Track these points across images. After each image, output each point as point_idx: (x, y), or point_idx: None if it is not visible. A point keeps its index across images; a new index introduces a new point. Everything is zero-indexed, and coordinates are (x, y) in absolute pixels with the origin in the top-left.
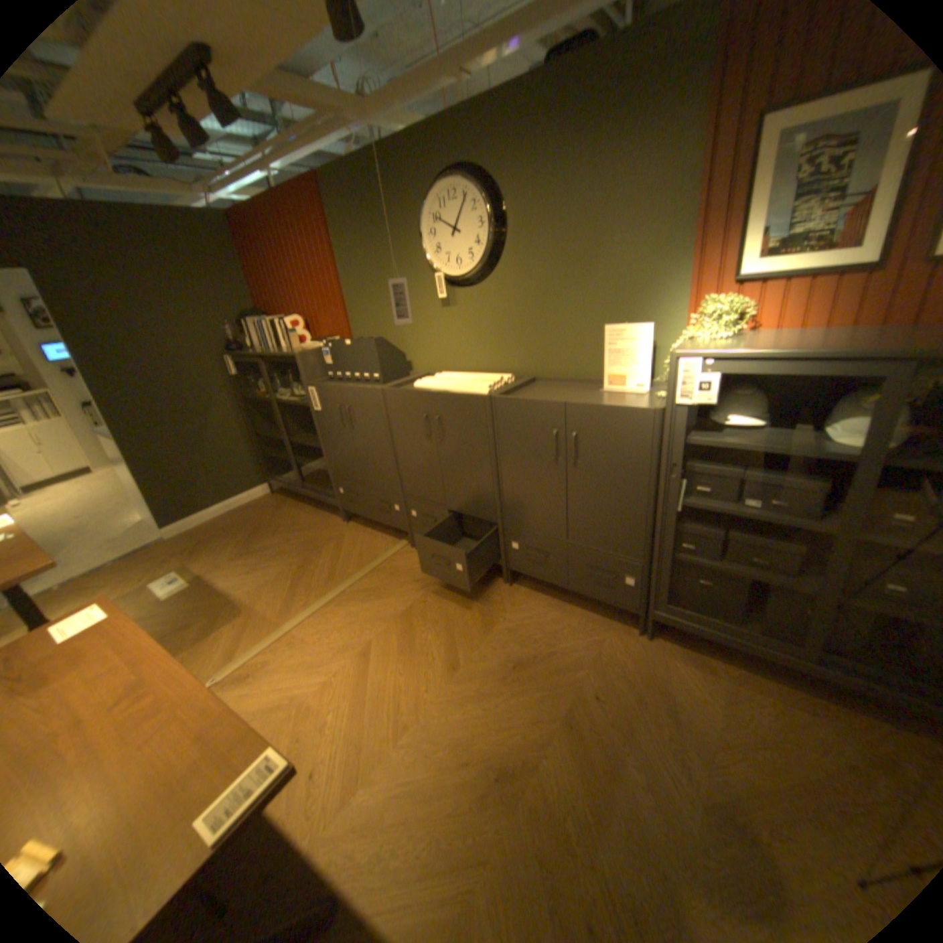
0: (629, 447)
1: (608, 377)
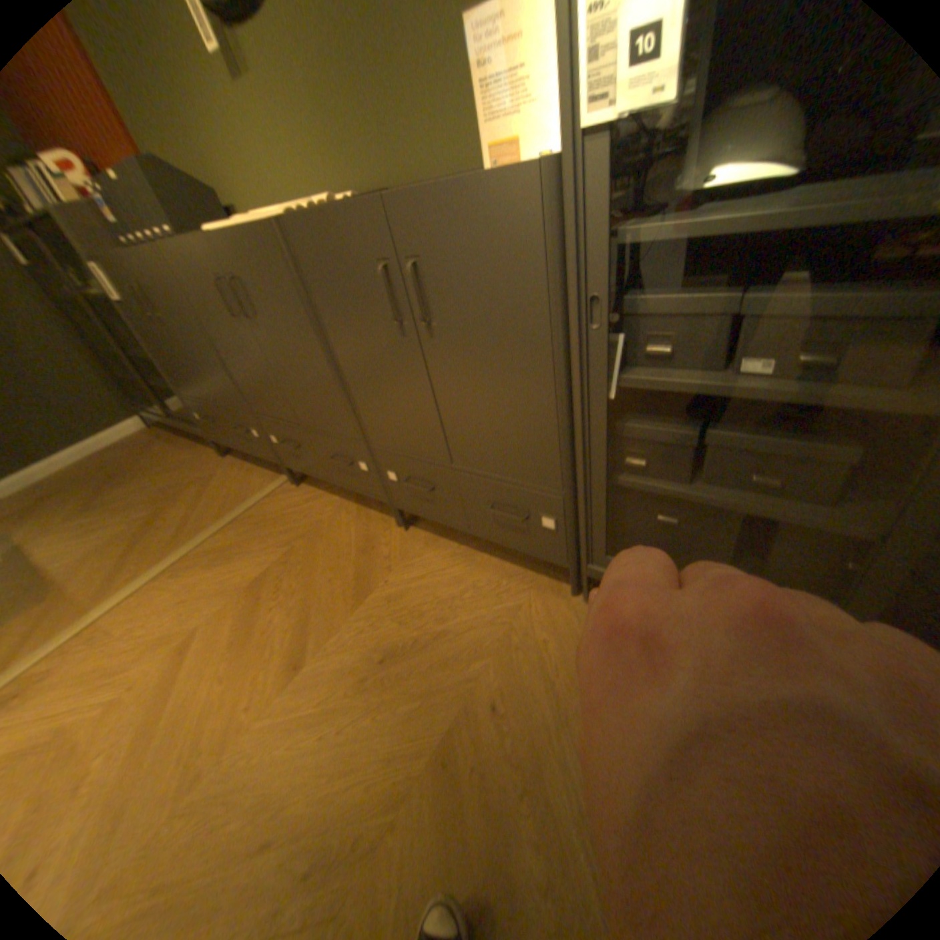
0: (508, 274)
1: (489, 150)
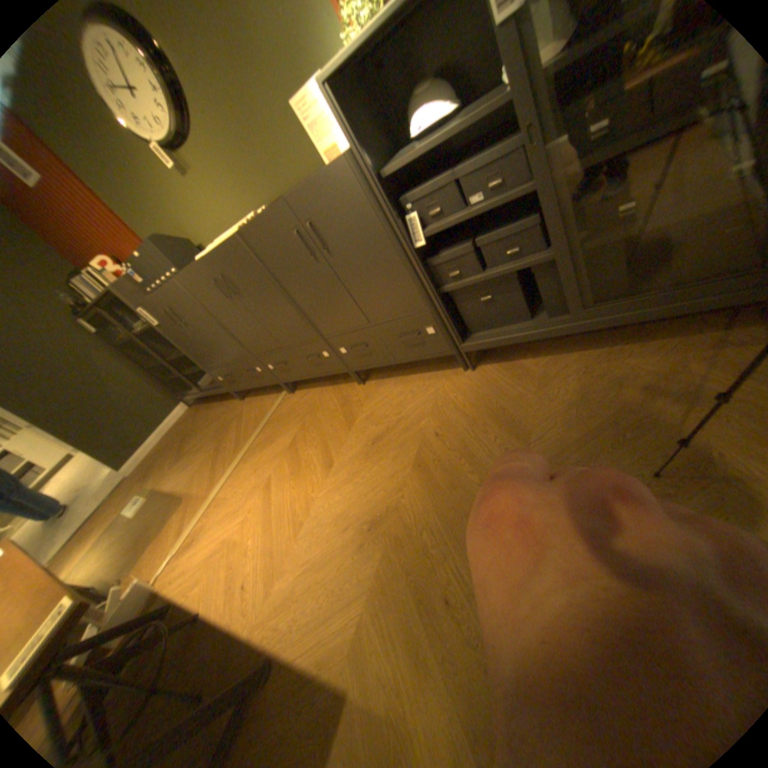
0: (352, 206)
1: (325, 154)
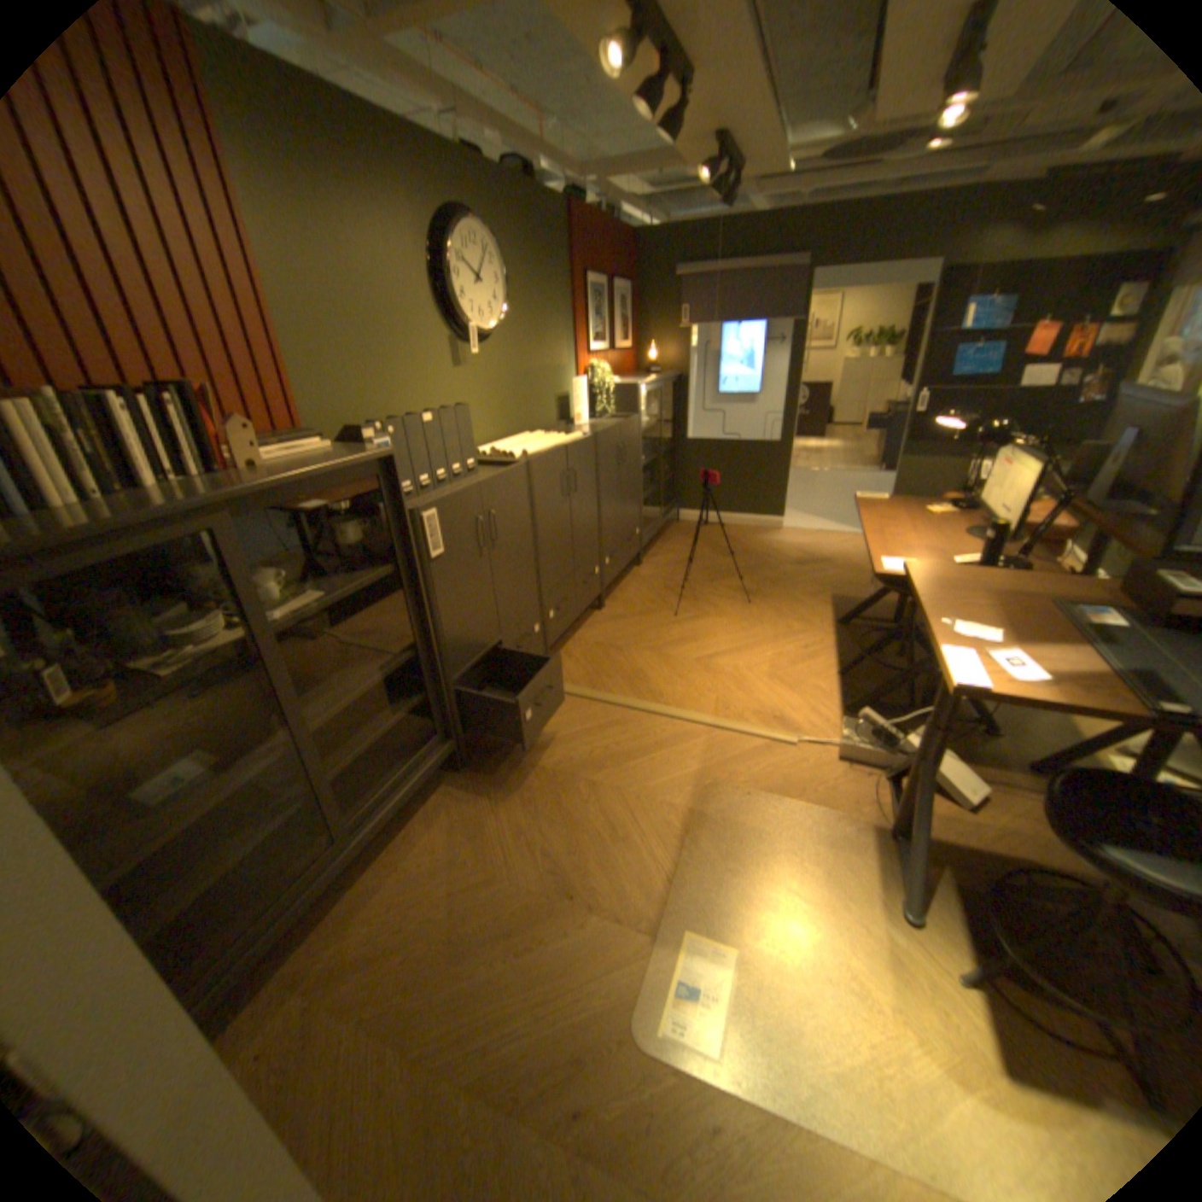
0: (635, 442)
1: (576, 417)
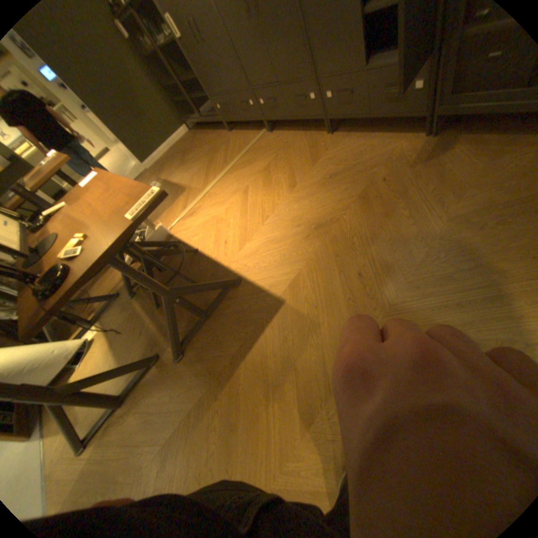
0: None
1: None
